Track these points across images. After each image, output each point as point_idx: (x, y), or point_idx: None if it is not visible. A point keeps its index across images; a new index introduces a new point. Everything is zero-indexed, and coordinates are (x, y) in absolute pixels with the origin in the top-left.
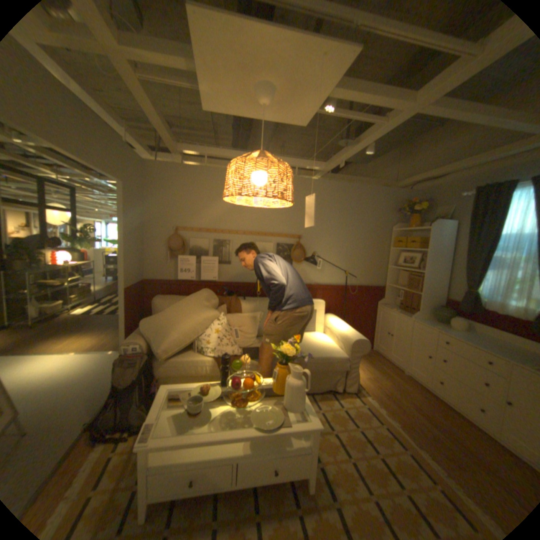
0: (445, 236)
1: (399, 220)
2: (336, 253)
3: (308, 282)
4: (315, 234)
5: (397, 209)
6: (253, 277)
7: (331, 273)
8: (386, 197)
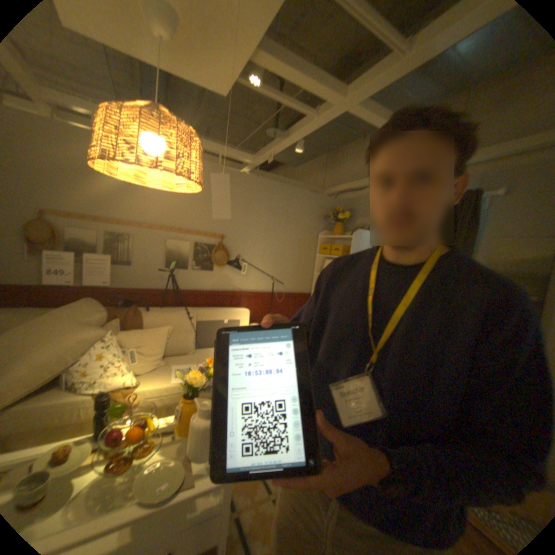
0: (363, 246)
1: (324, 227)
2: (263, 257)
3: (231, 289)
4: (241, 235)
5: (323, 217)
6: (163, 283)
7: (258, 279)
8: (313, 204)
